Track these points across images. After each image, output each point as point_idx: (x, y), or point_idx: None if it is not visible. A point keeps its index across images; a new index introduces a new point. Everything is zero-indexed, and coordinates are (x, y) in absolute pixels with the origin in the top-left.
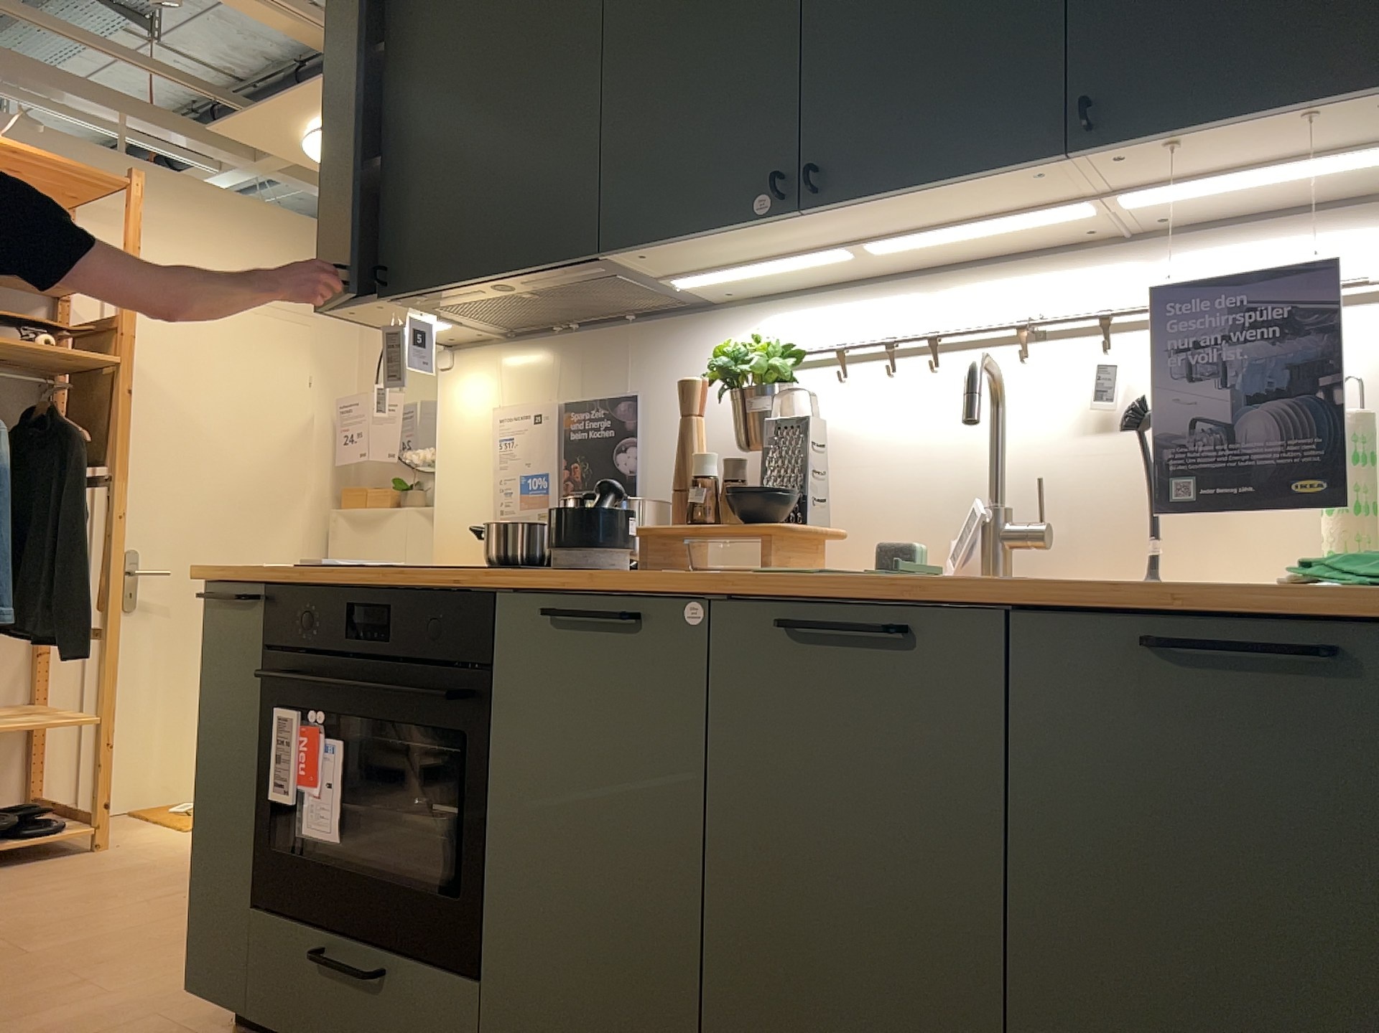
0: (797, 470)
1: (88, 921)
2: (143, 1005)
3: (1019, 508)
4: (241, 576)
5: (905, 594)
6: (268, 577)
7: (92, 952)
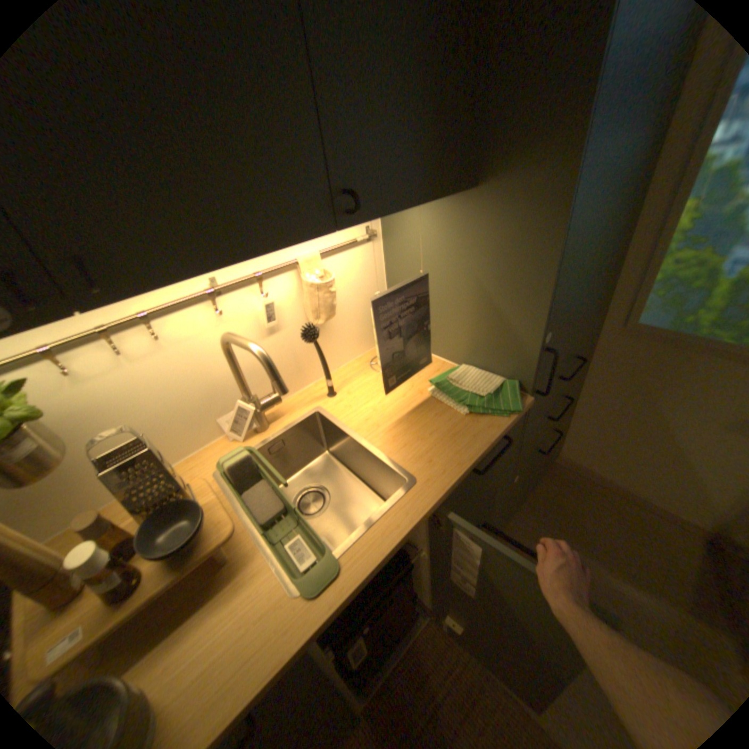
0: (160, 487)
1: None
2: None
3: (254, 391)
4: None
5: (408, 535)
6: None
7: None
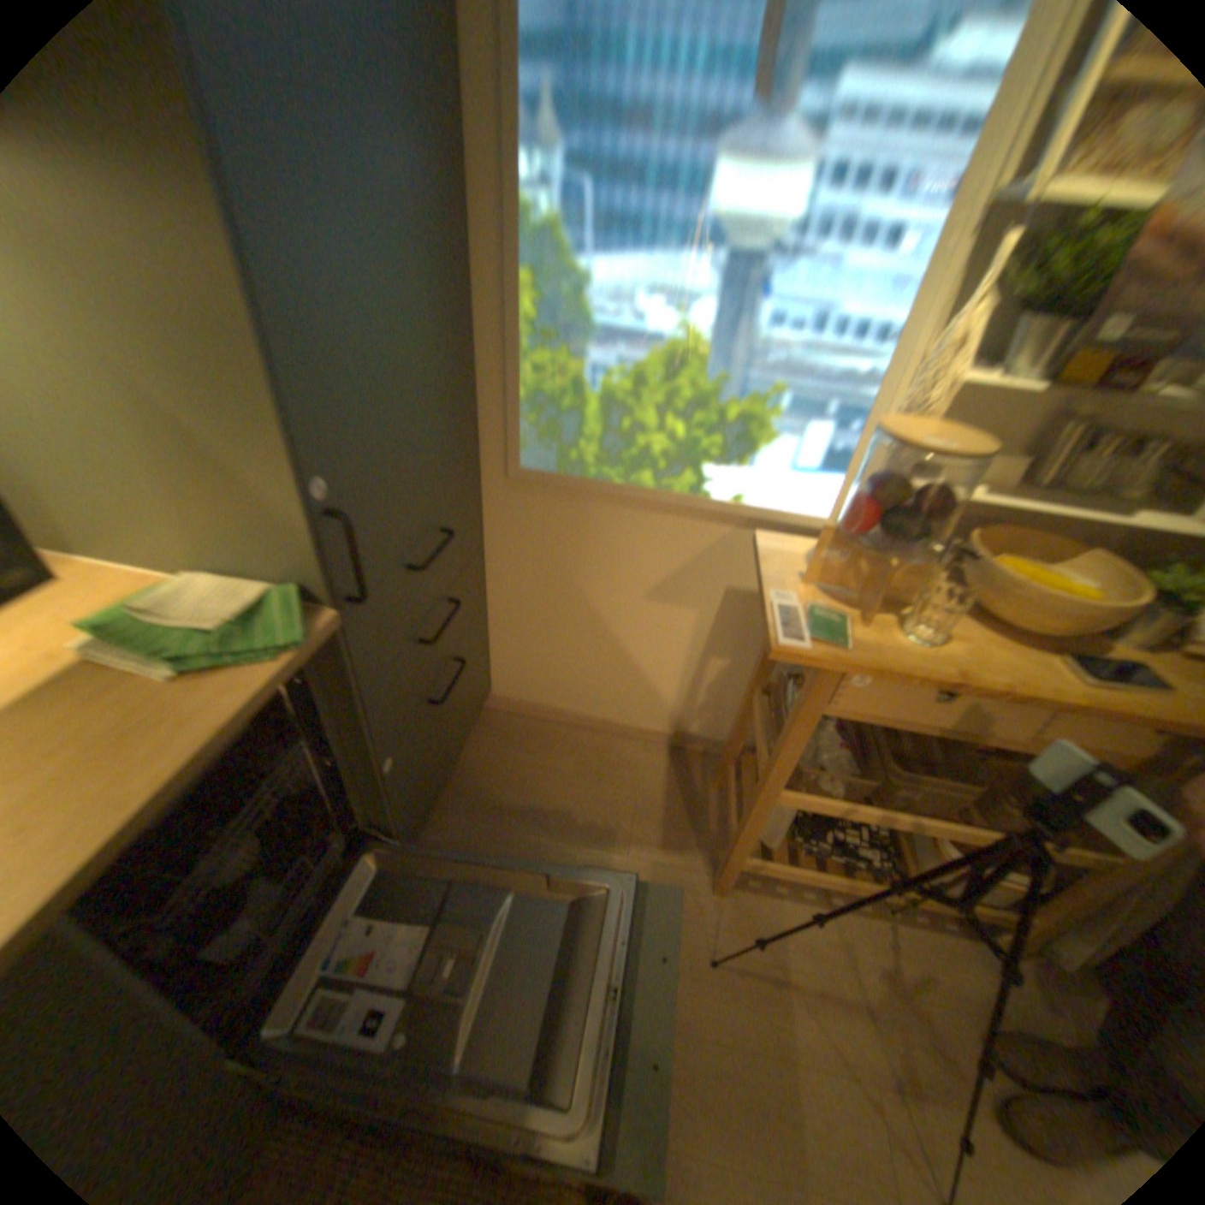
0: None
1: None
2: None
3: None
4: None
5: None
6: None
7: None
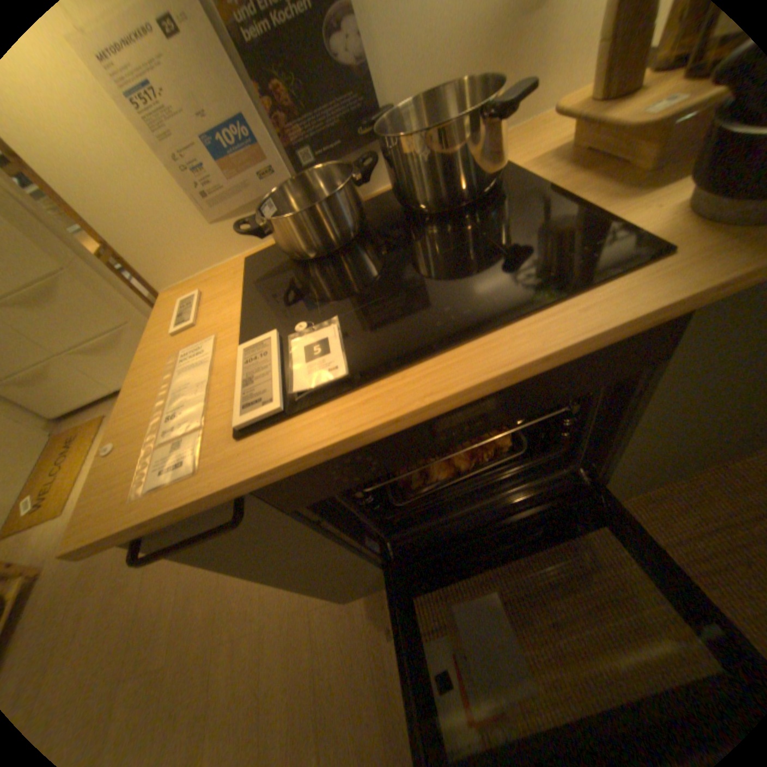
0: None
1: (144, 612)
2: (288, 613)
3: None
4: (191, 509)
5: None
6: (234, 477)
7: (192, 622)
